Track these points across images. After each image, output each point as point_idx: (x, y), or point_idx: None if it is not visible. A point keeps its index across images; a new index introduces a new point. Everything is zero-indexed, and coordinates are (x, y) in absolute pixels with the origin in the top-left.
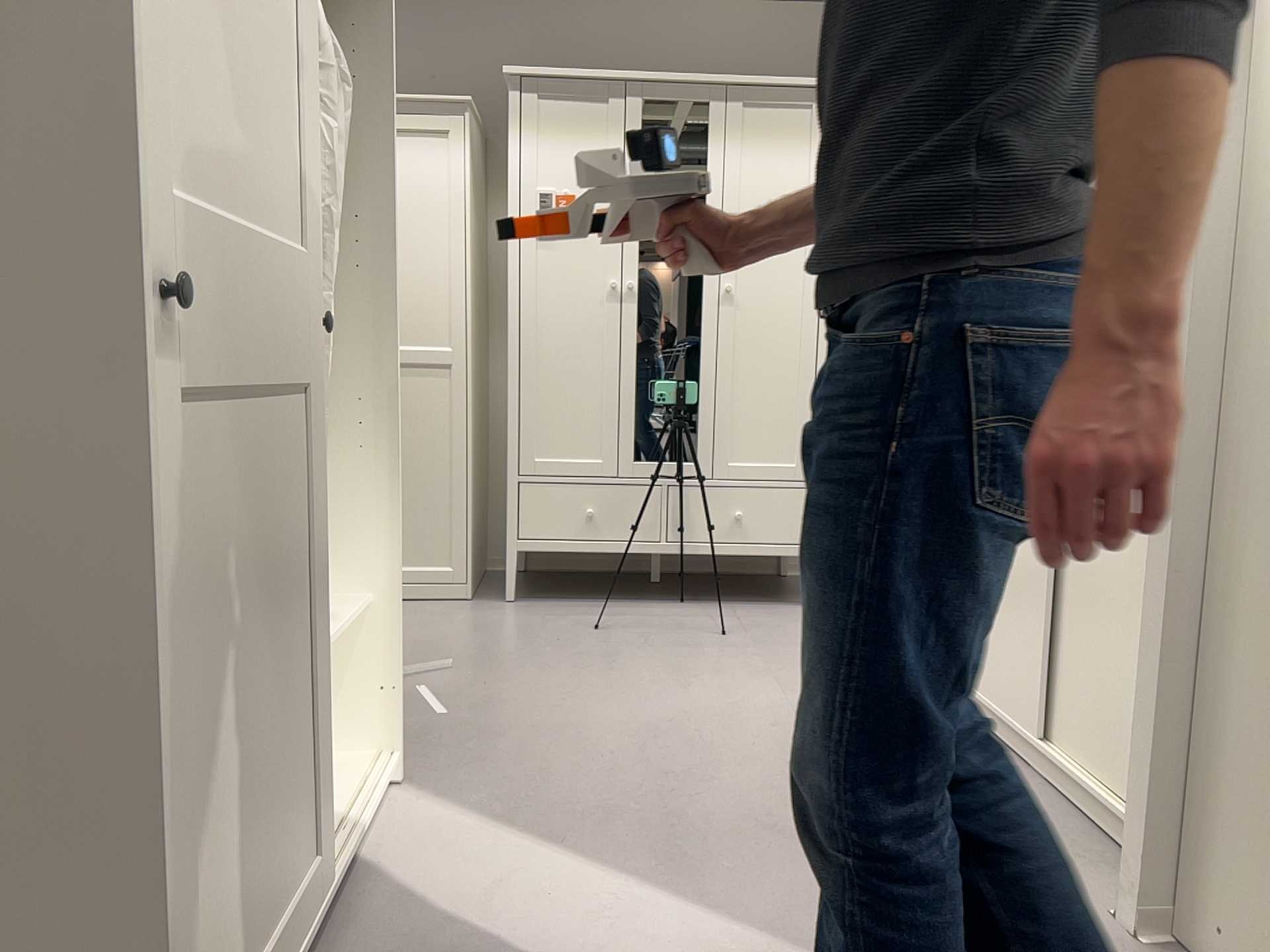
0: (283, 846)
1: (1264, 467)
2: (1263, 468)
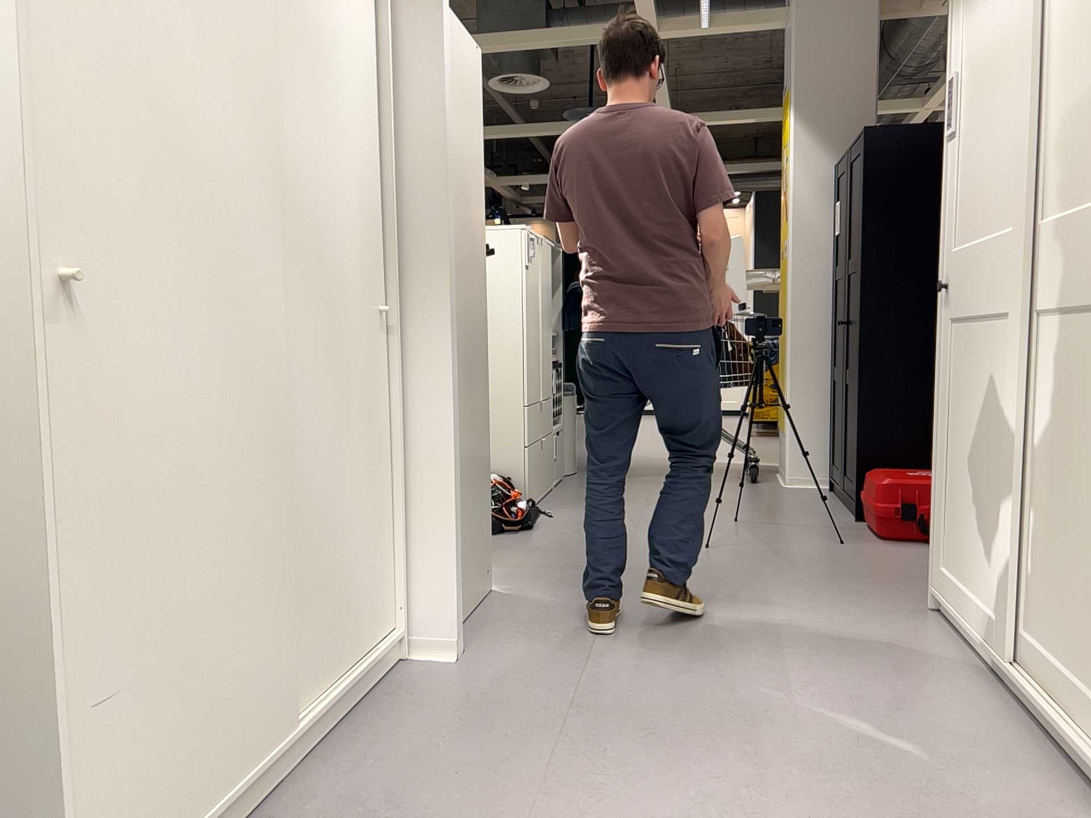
0: (979, 566)
1: (445, 353)
2: (445, 354)
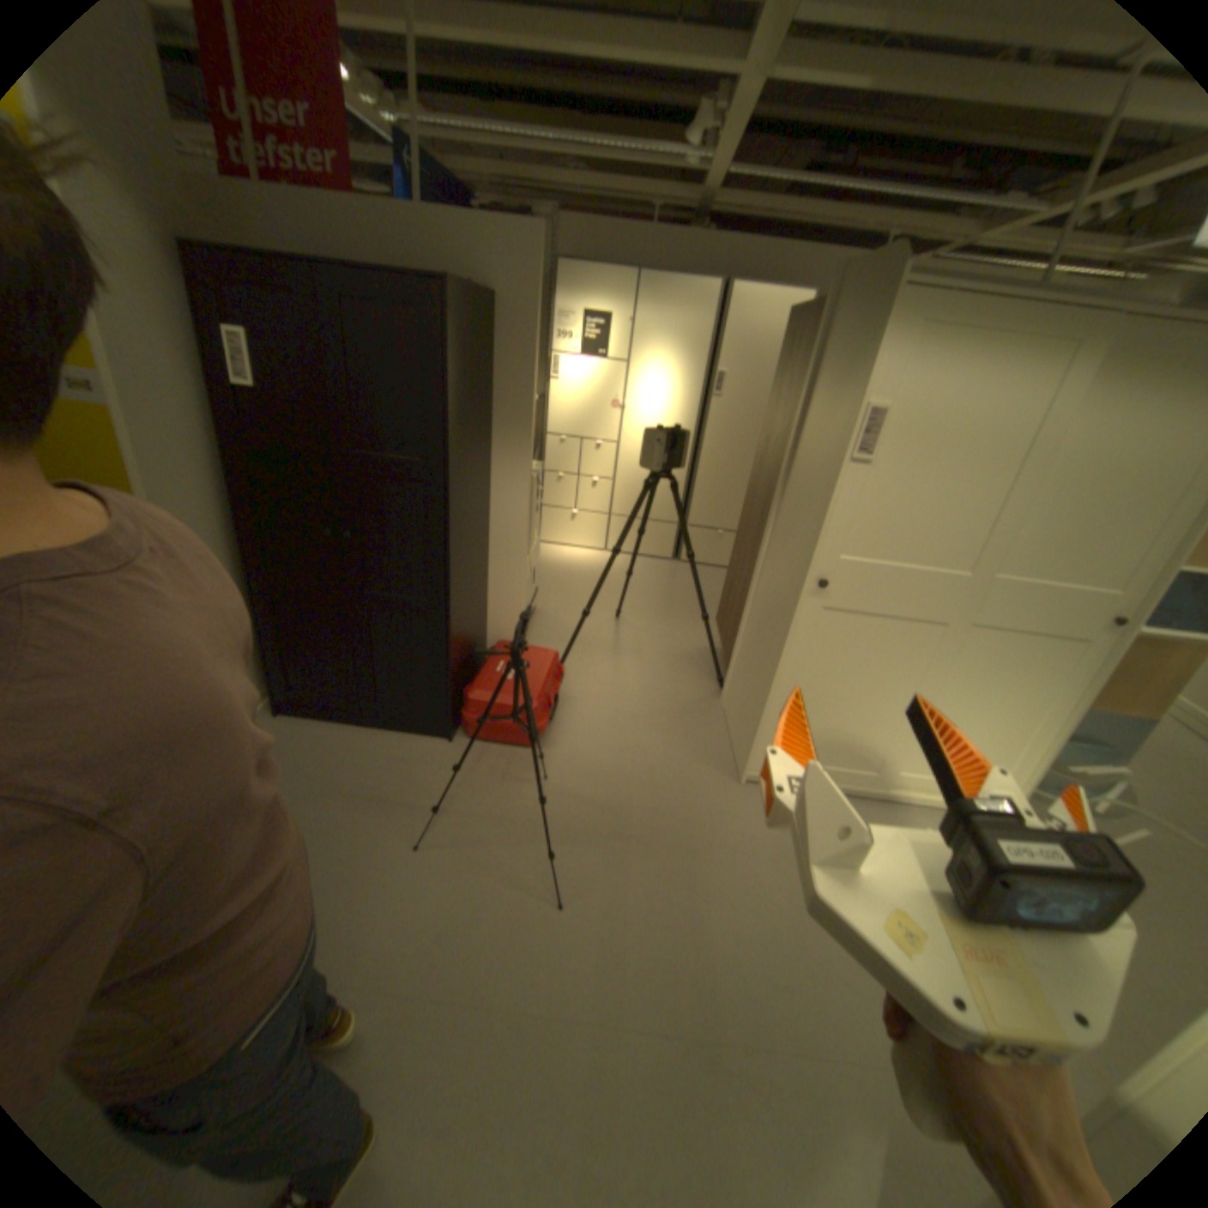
0: (861, 755)
1: None
2: None
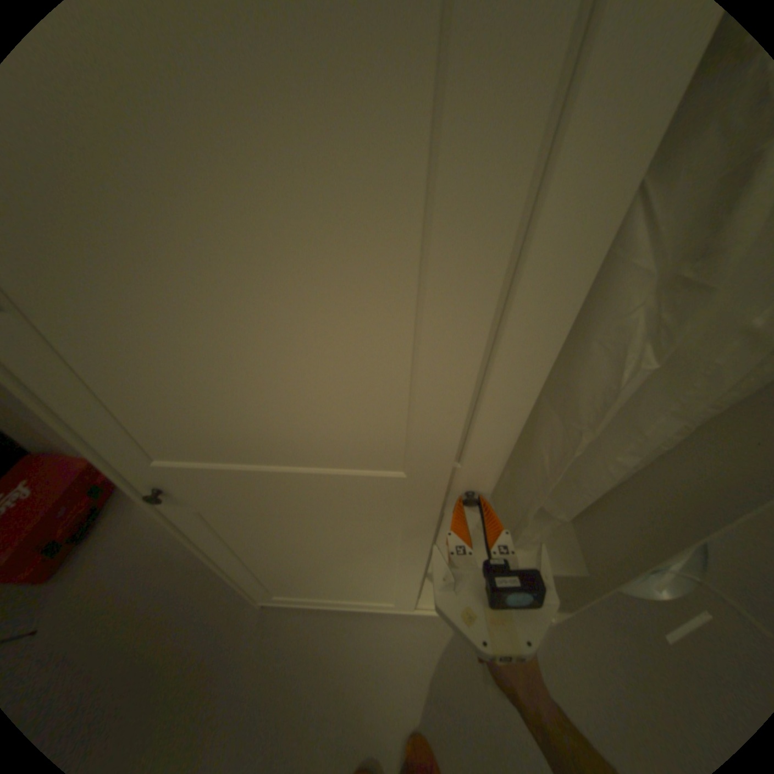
0: (364, 597)
1: None
2: None
